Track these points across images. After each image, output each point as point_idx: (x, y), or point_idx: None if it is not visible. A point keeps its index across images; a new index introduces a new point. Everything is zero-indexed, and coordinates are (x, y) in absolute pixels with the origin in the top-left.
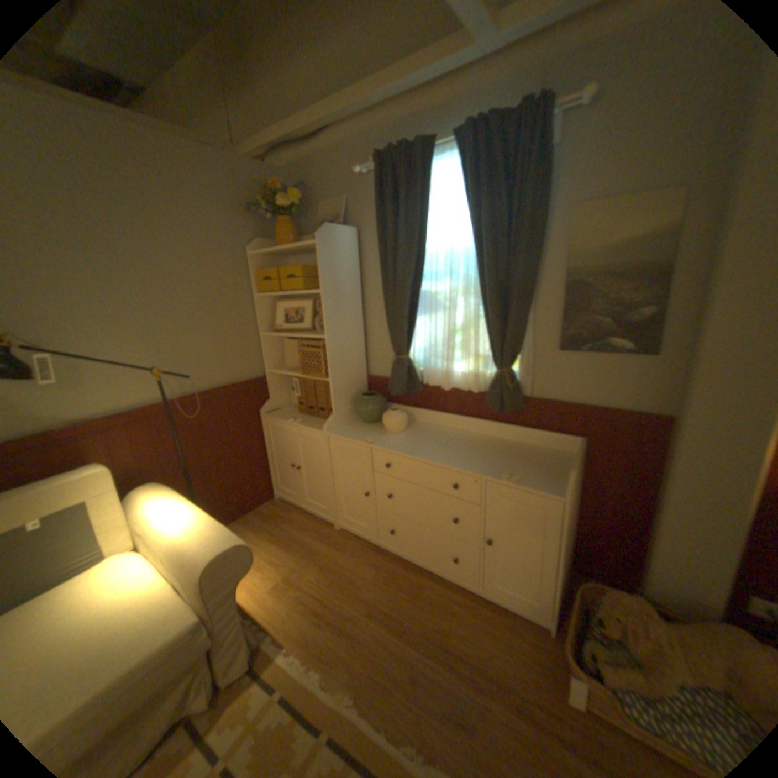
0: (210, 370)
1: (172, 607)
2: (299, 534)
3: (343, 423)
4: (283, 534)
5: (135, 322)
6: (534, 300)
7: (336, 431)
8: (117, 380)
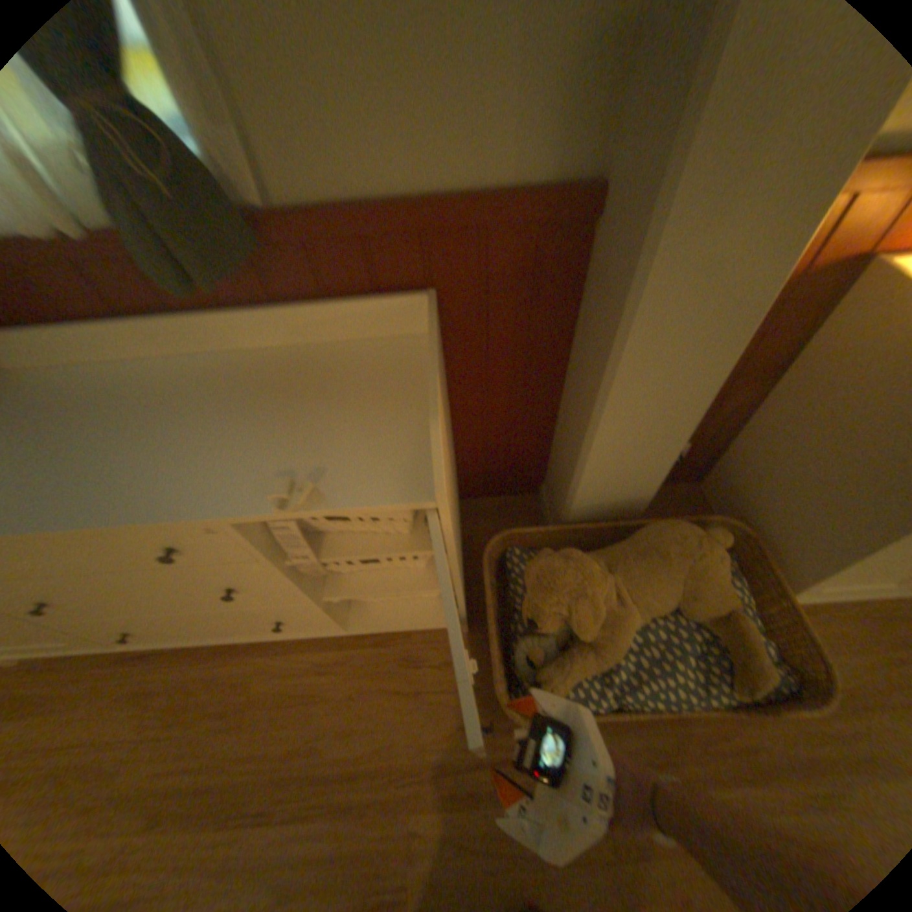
0: None
1: None
2: None
3: None
4: None
5: None
6: None
7: None
8: None
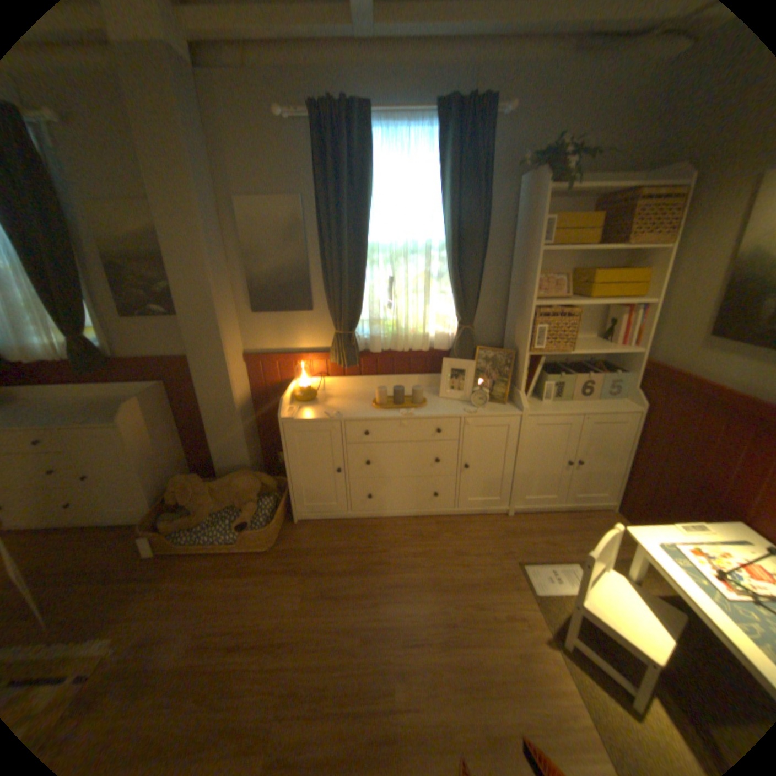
0: None
1: None
2: None
3: None
4: None
5: None
6: (80, 278)
7: None
8: None
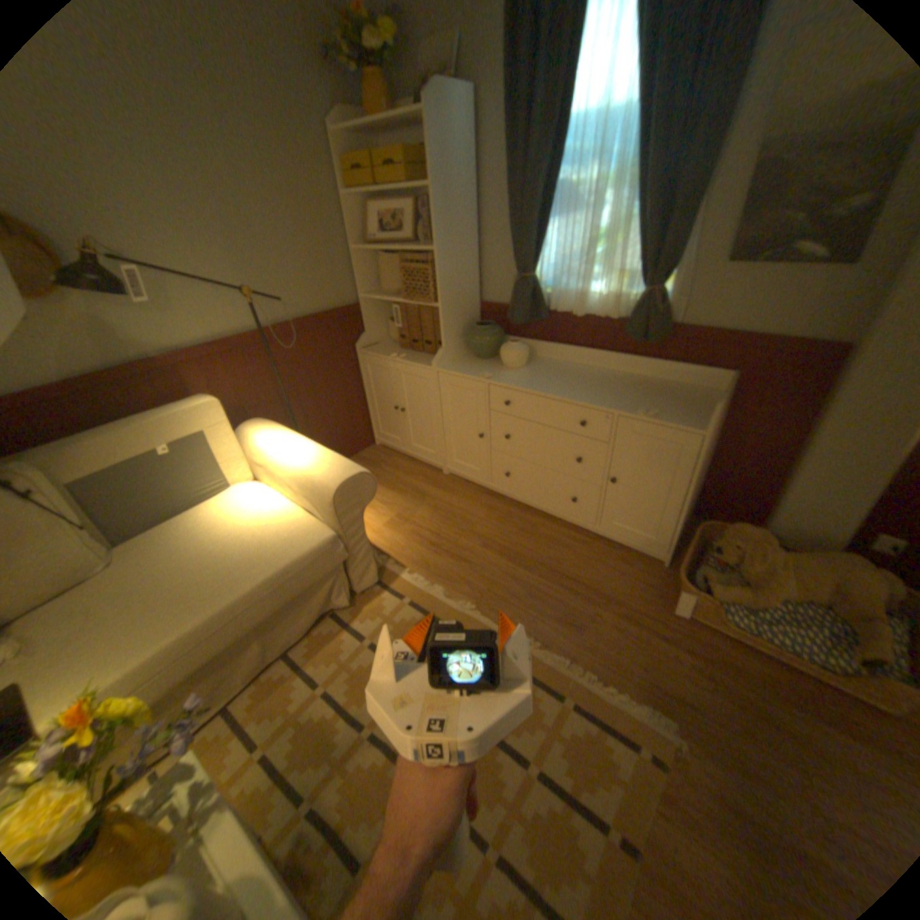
0: (298, 293)
1: (309, 523)
2: (406, 478)
3: (453, 359)
4: (390, 477)
5: (211, 228)
6: (708, 190)
7: (446, 367)
8: (204, 302)
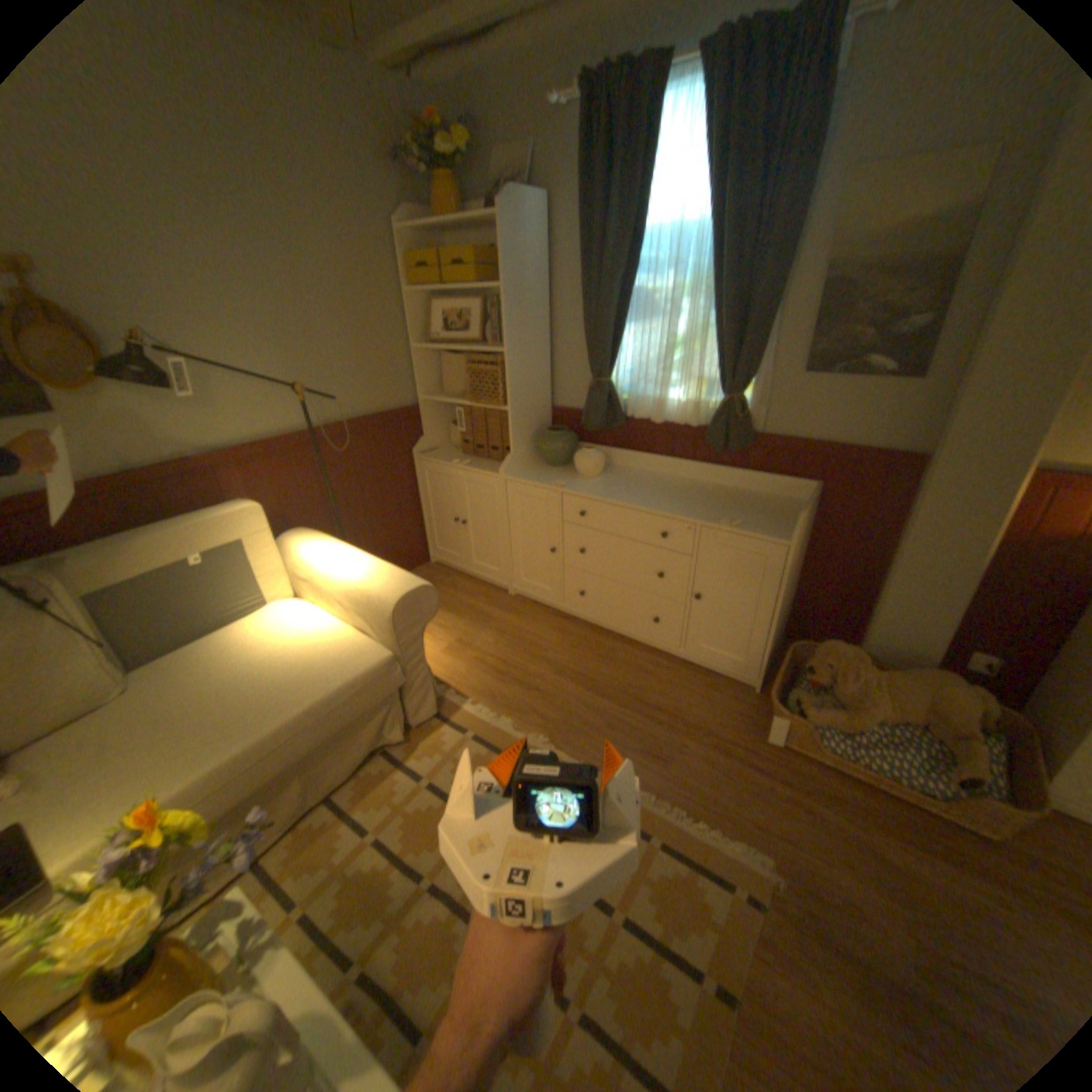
0: (352, 393)
1: (362, 643)
2: (466, 598)
3: (521, 466)
4: (448, 597)
5: (264, 321)
6: (781, 303)
7: (514, 474)
8: (250, 399)
